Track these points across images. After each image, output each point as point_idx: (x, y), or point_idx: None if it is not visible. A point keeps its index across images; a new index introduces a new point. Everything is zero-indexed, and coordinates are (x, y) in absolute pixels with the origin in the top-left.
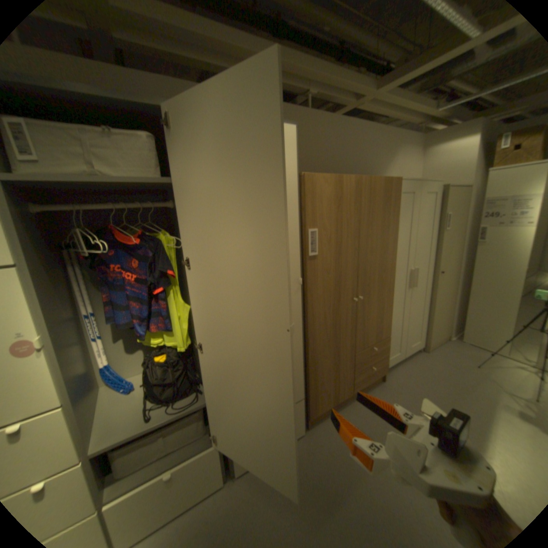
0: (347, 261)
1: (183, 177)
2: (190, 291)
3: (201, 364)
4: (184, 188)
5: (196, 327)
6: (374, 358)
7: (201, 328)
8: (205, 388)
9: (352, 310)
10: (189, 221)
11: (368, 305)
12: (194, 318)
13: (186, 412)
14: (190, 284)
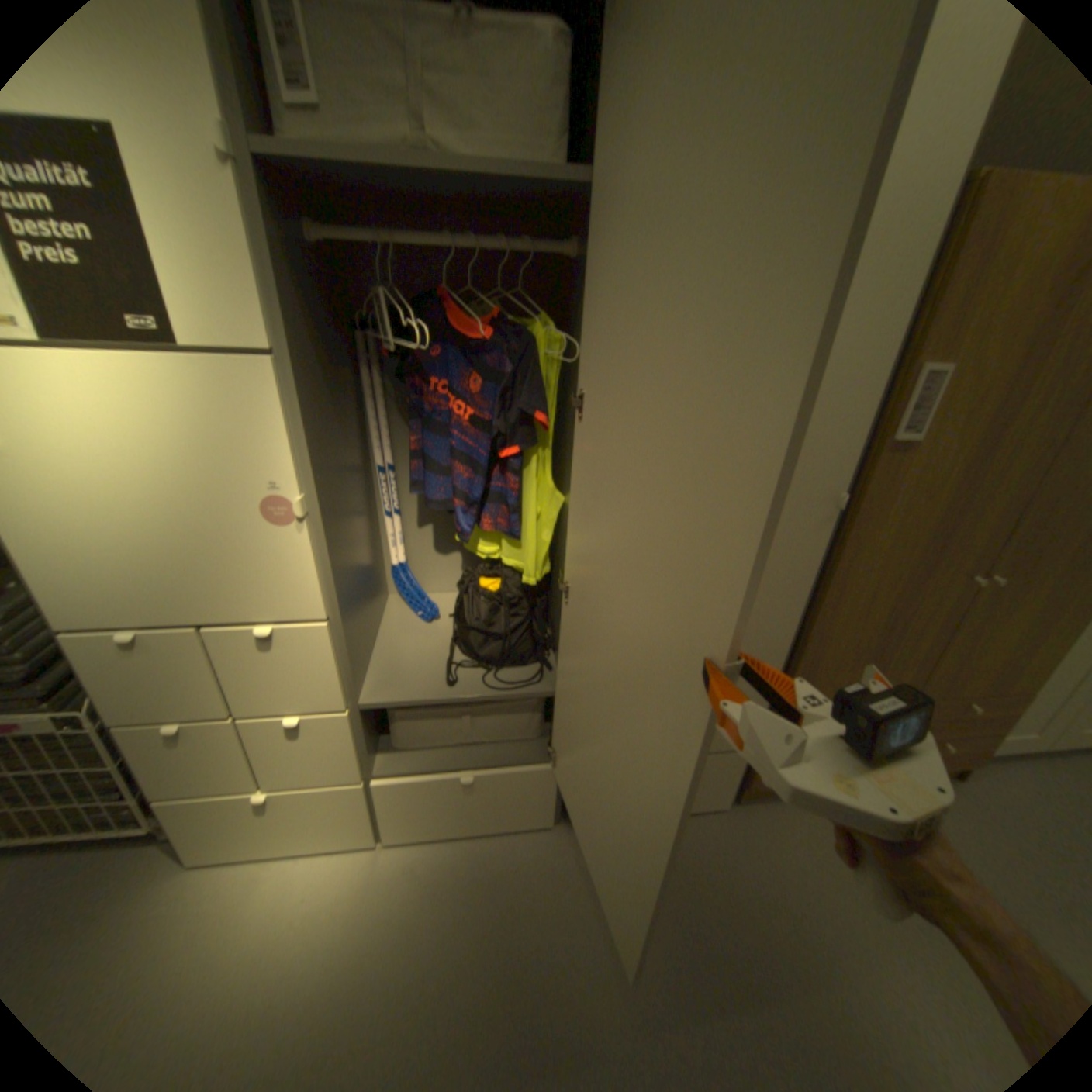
0: (1008, 475)
1: (620, 166)
2: (575, 471)
3: (563, 623)
4: (617, 200)
5: (569, 548)
6: (964, 728)
7: (578, 552)
8: (560, 667)
9: (958, 605)
10: (609, 296)
11: (1014, 603)
12: (570, 530)
13: (517, 696)
14: (576, 454)
